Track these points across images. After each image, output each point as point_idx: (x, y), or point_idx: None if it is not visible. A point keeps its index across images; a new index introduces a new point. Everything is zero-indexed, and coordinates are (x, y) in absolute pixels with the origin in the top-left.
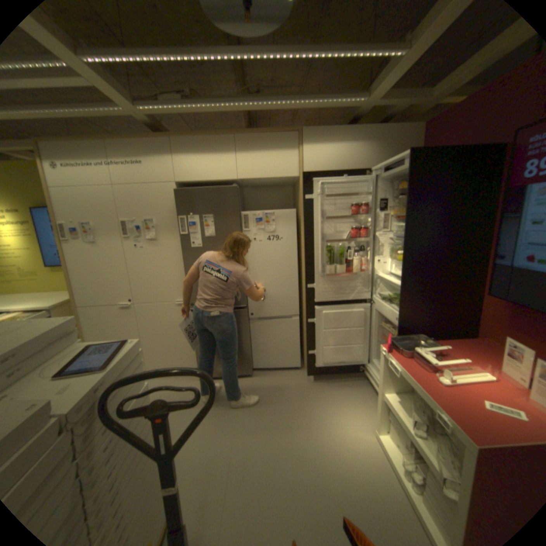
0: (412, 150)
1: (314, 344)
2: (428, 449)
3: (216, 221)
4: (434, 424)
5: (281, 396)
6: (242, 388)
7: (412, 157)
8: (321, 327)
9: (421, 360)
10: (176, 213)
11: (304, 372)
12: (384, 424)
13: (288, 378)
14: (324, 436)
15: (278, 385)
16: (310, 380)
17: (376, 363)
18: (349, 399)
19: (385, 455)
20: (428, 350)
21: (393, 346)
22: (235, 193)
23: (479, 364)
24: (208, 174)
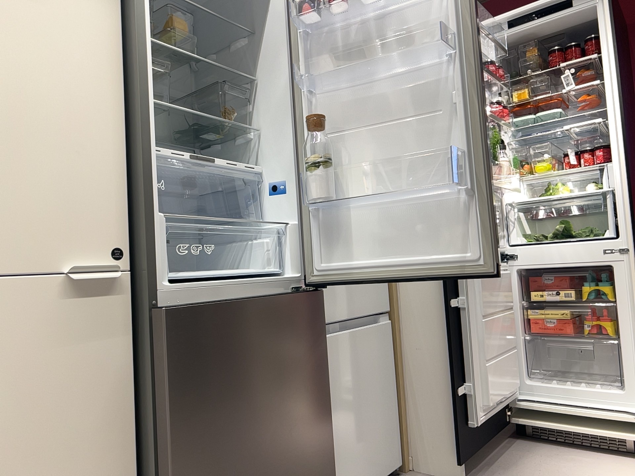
0: None
1: (462, 365)
2: None
3: None
4: None
5: None
6: None
7: None
8: (474, 314)
9: None
10: None
11: None
12: None
13: None
14: None
15: None
16: None
17: (536, 383)
18: (557, 469)
19: None
20: None
21: None
22: None
23: None
24: None
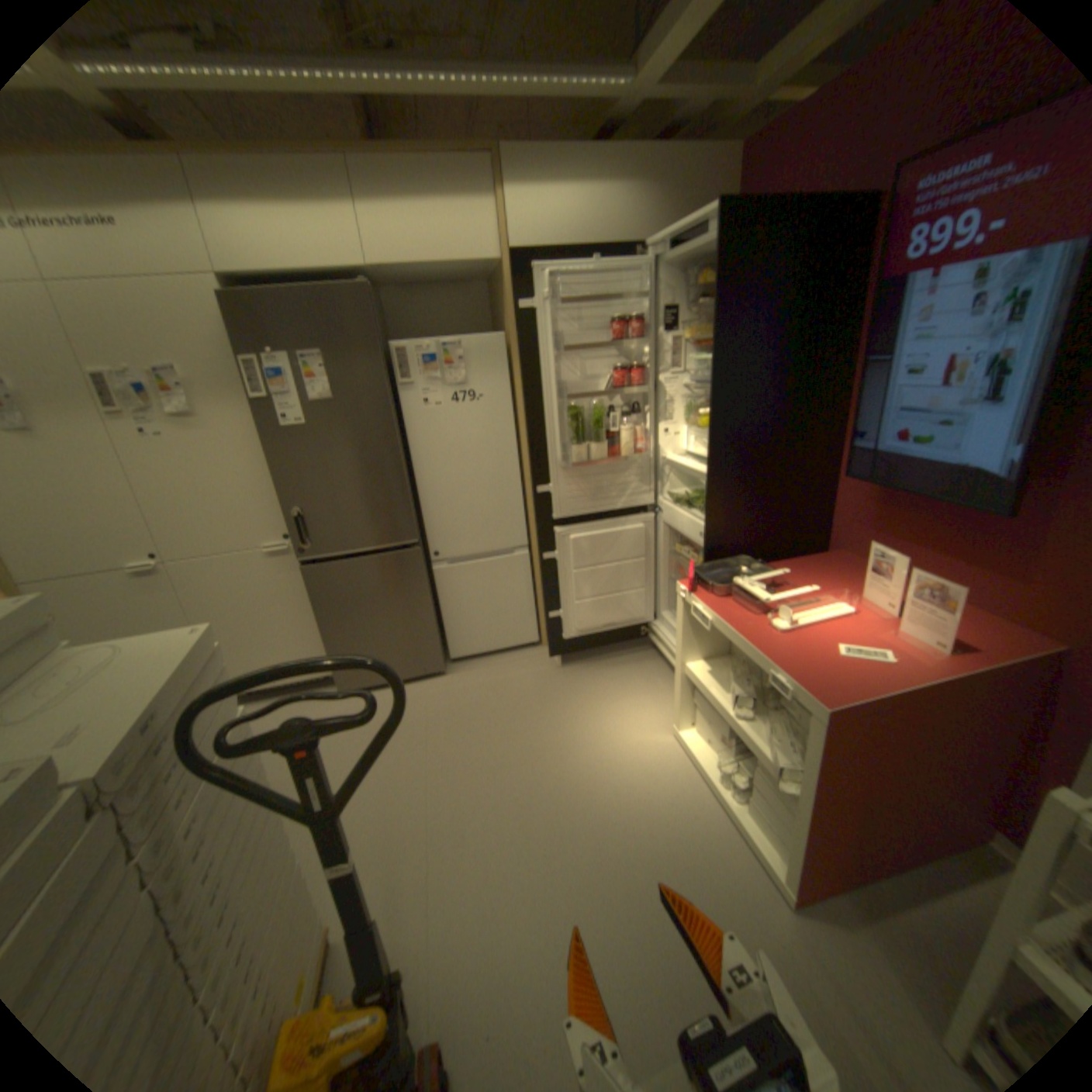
0: (721, 201)
1: (557, 598)
2: (755, 734)
3: (331, 366)
4: (763, 696)
5: (505, 699)
6: (429, 697)
7: (722, 218)
8: (568, 565)
9: (743, 598)
10: (231, 349)
11: (542, 652)
12: (687, 712)
13: (515, 667)
14: (589, 749)
15: (498, 682)
16: (555, 663)
17: (667, 618)
18: (626, 684)
19: (689, 759)
20: (753, 580)
21: (697, 581)
22: (366, 299)
23: (829, 591)
24: (294, 253)
